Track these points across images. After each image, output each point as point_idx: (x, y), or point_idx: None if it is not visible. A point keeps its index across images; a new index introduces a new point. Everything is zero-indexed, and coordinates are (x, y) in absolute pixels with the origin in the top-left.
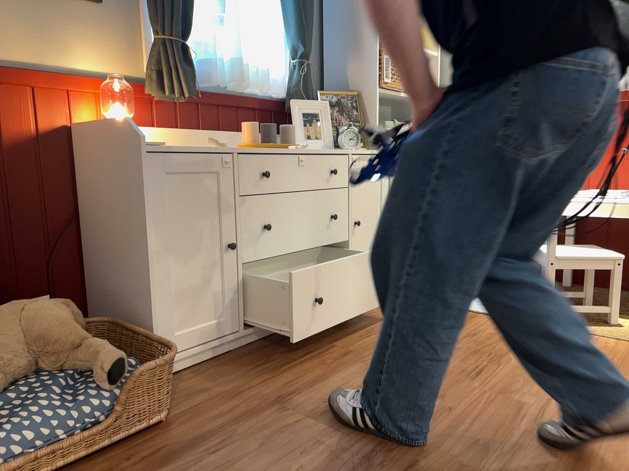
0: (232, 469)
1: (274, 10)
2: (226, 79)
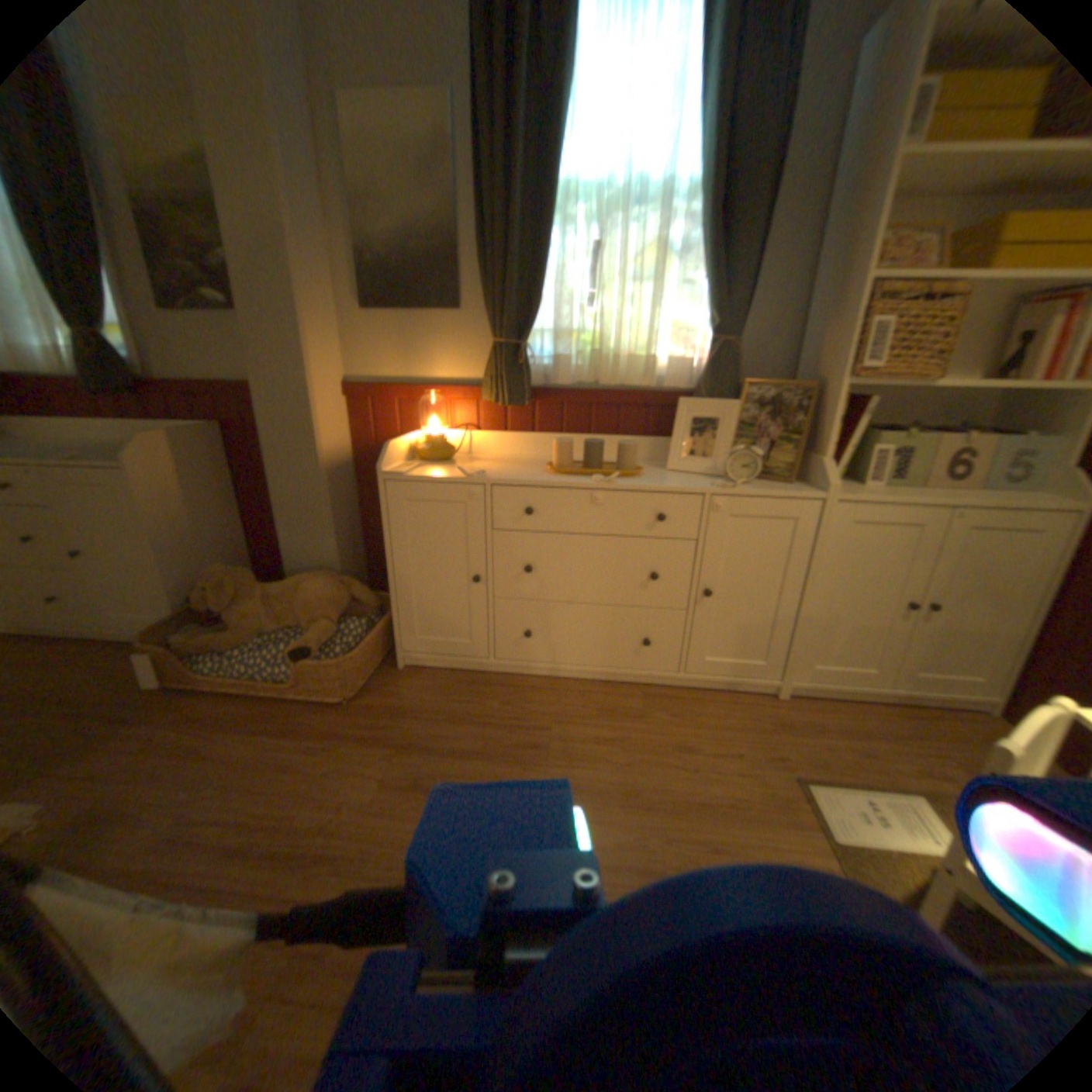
0: (288, 775)
1: (697, 260)
2: (592, 374)
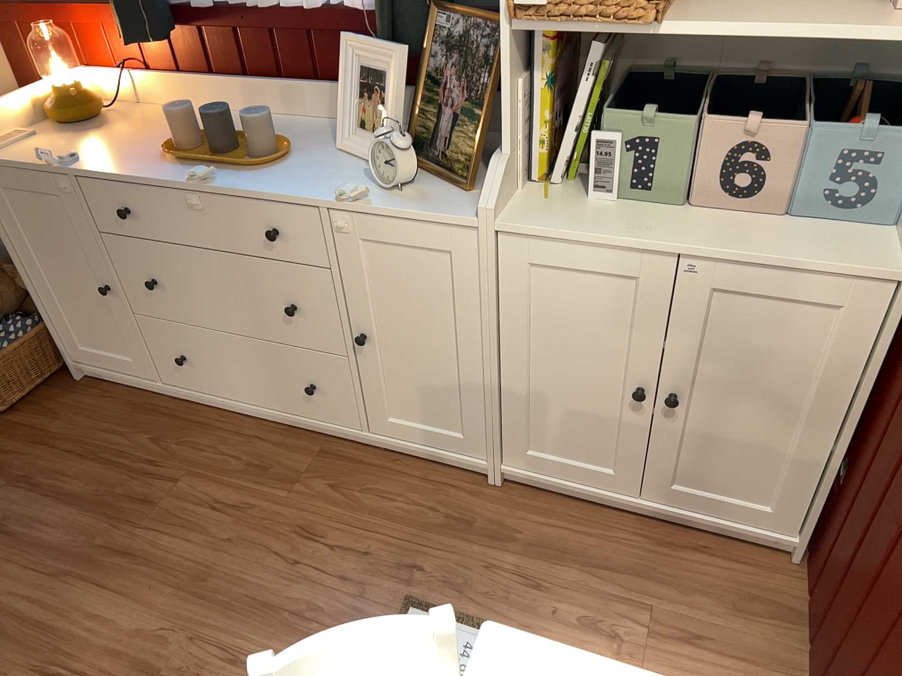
0: None
1: None
2: None
